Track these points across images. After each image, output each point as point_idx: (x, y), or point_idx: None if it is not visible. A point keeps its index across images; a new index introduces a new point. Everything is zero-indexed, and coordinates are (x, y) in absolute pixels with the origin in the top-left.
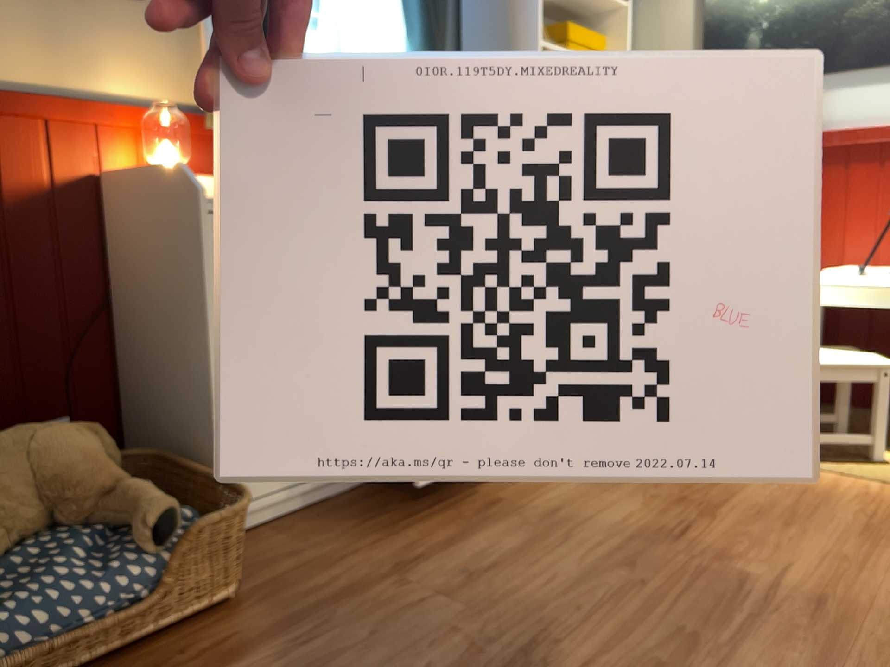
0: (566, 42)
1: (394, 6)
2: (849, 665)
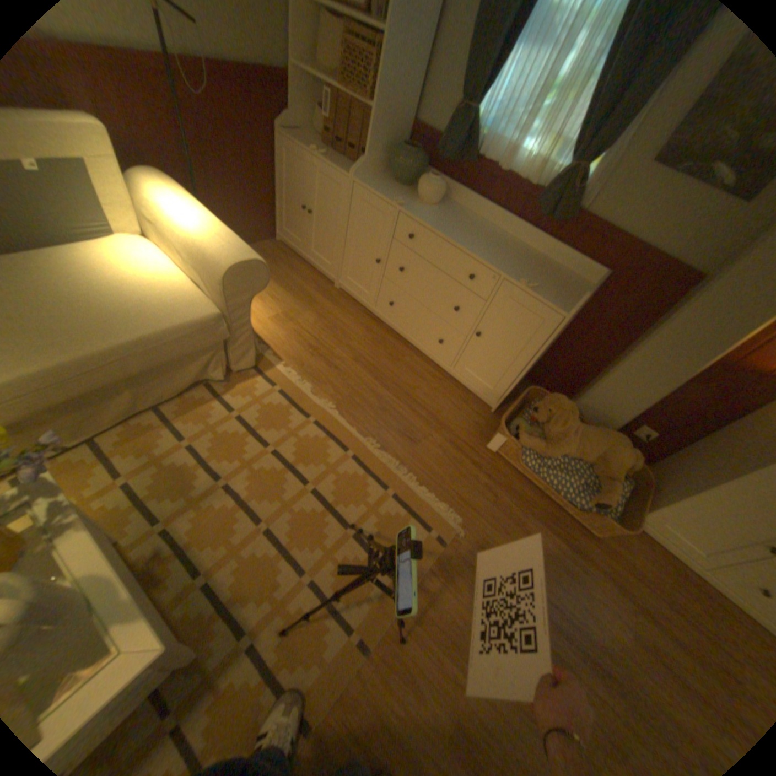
0: None
1: None
2: None
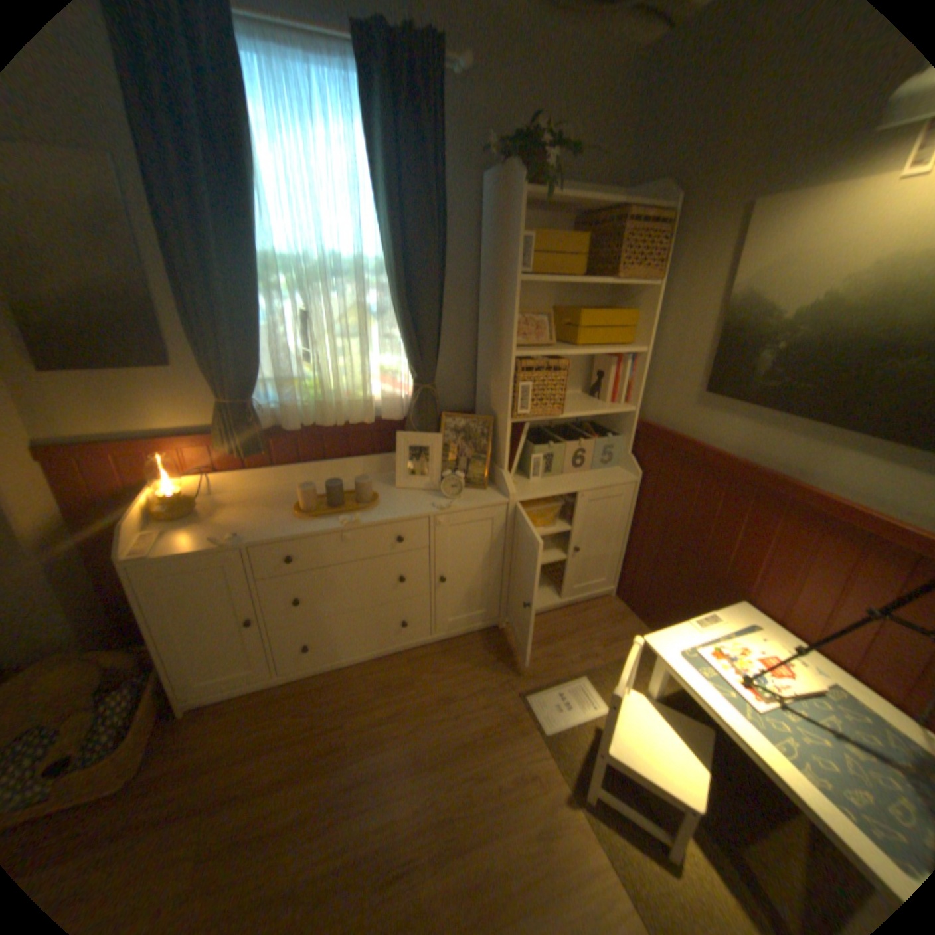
0: (577, 329)
1: (390, 324)
2: None
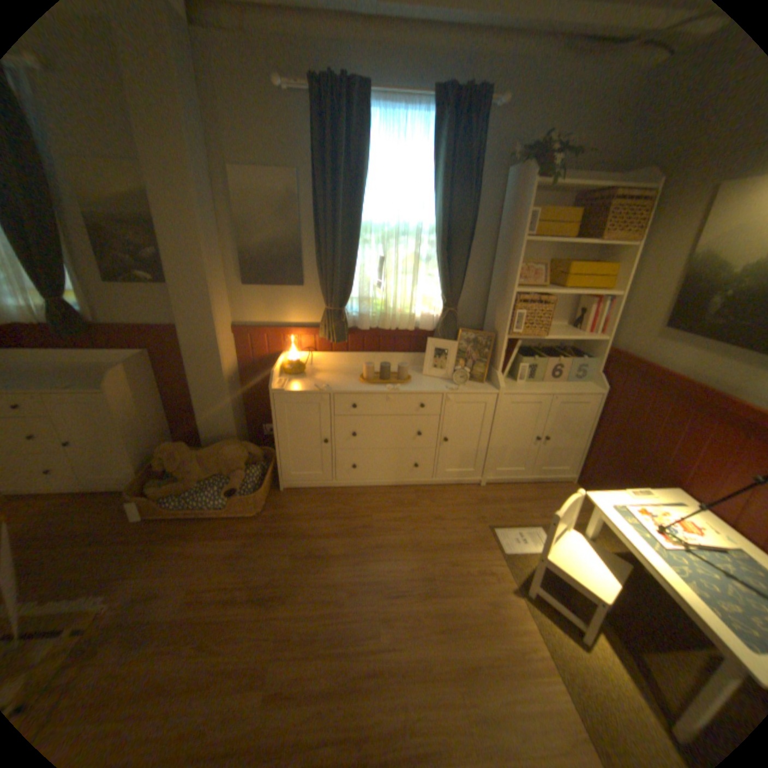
0: (567, 276)
1: (433, 267)
2: (330, 705)
